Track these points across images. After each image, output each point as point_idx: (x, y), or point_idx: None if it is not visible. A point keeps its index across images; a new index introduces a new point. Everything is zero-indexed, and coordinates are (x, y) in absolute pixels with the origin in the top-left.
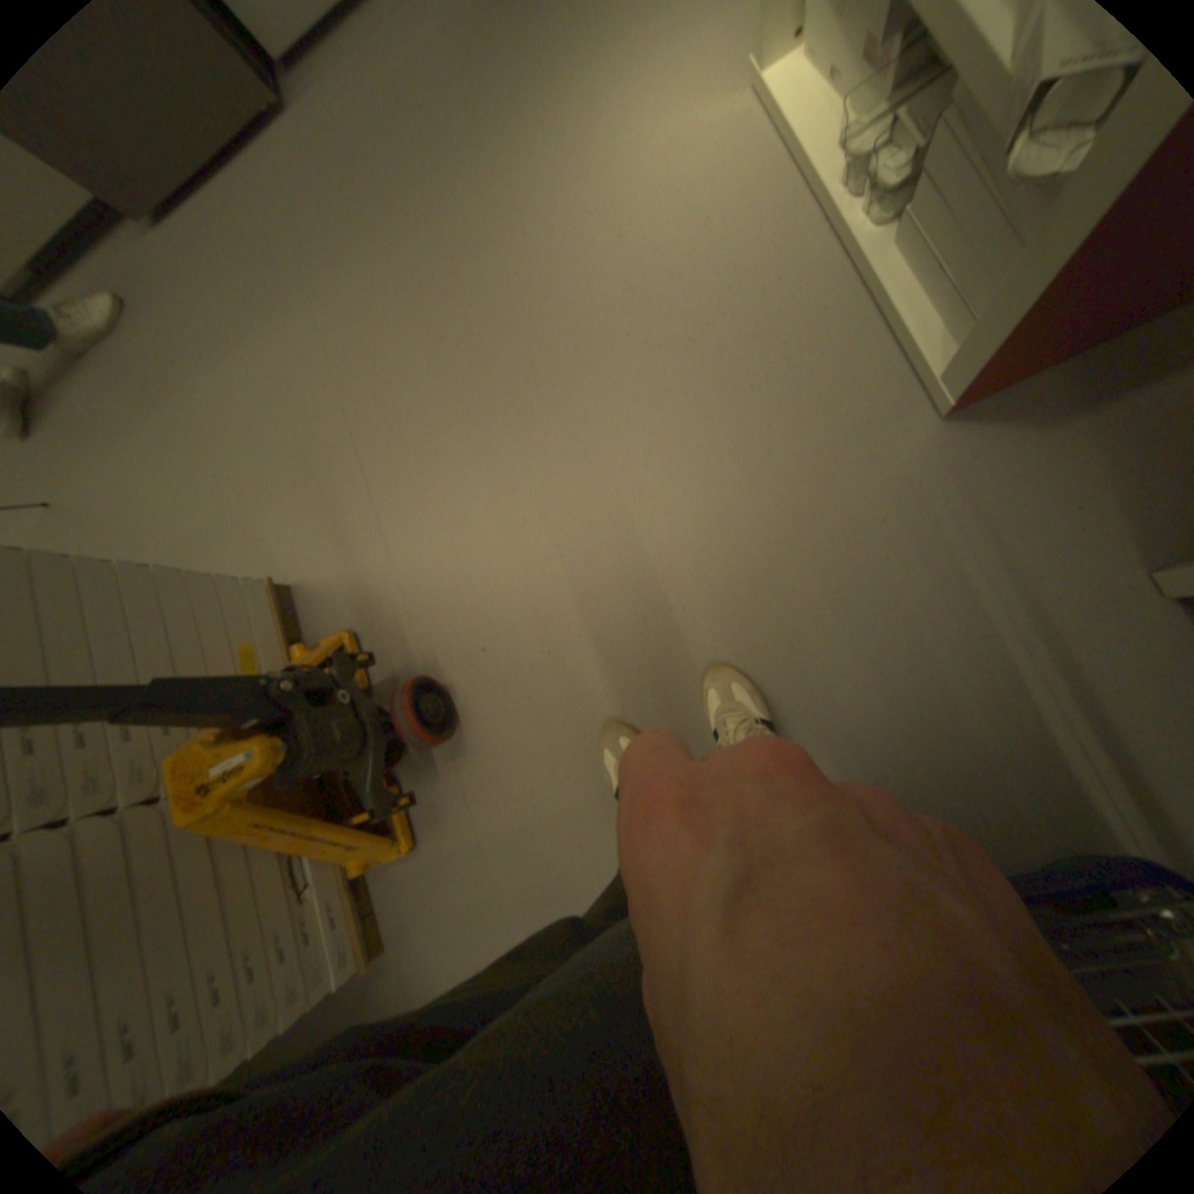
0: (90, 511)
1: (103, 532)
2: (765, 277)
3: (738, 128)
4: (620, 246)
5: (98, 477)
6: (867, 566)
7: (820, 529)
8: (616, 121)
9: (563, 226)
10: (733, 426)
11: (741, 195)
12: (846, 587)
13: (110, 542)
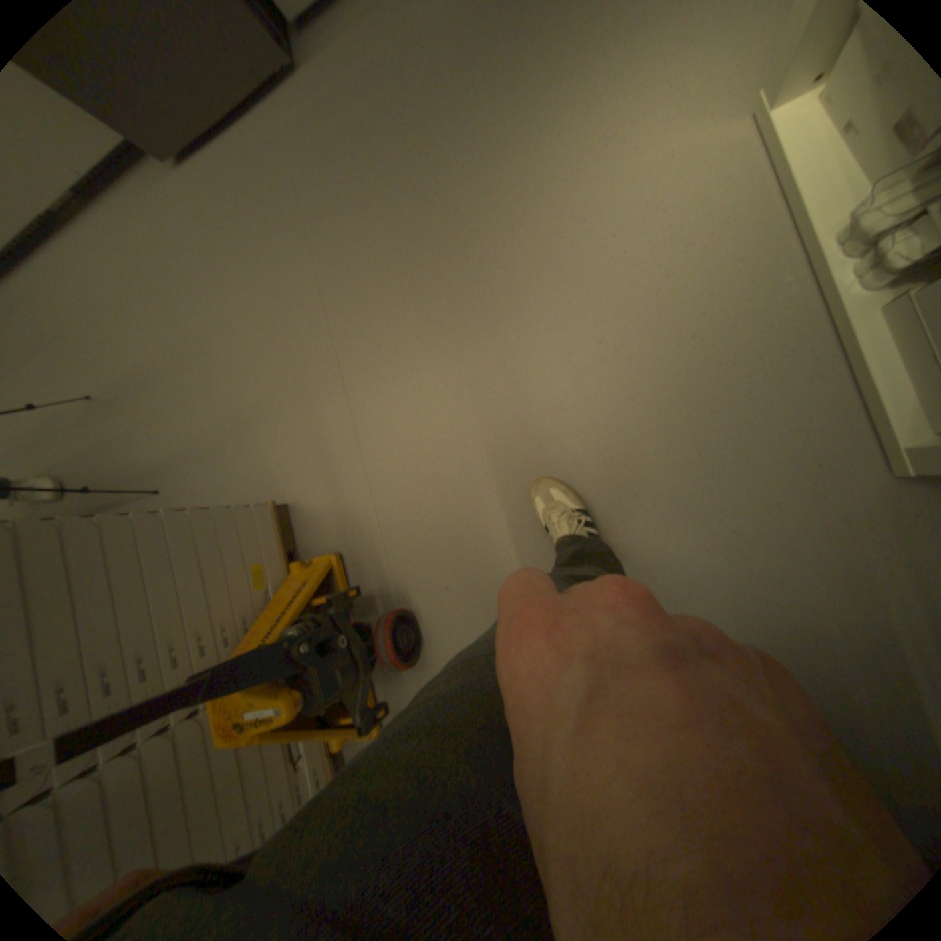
0: (123, 409)
1: (135, 428)
2: (739, 310)
3: (733, 157)
4: (602, 256)
5: (130, 381)
6: (797, 591)
7: (758, 550)
8: (611, 131)
9: (549, 228)
10: (689, 444)
11: (727, 226)
12: (774, 605)
13: (140, 438)
